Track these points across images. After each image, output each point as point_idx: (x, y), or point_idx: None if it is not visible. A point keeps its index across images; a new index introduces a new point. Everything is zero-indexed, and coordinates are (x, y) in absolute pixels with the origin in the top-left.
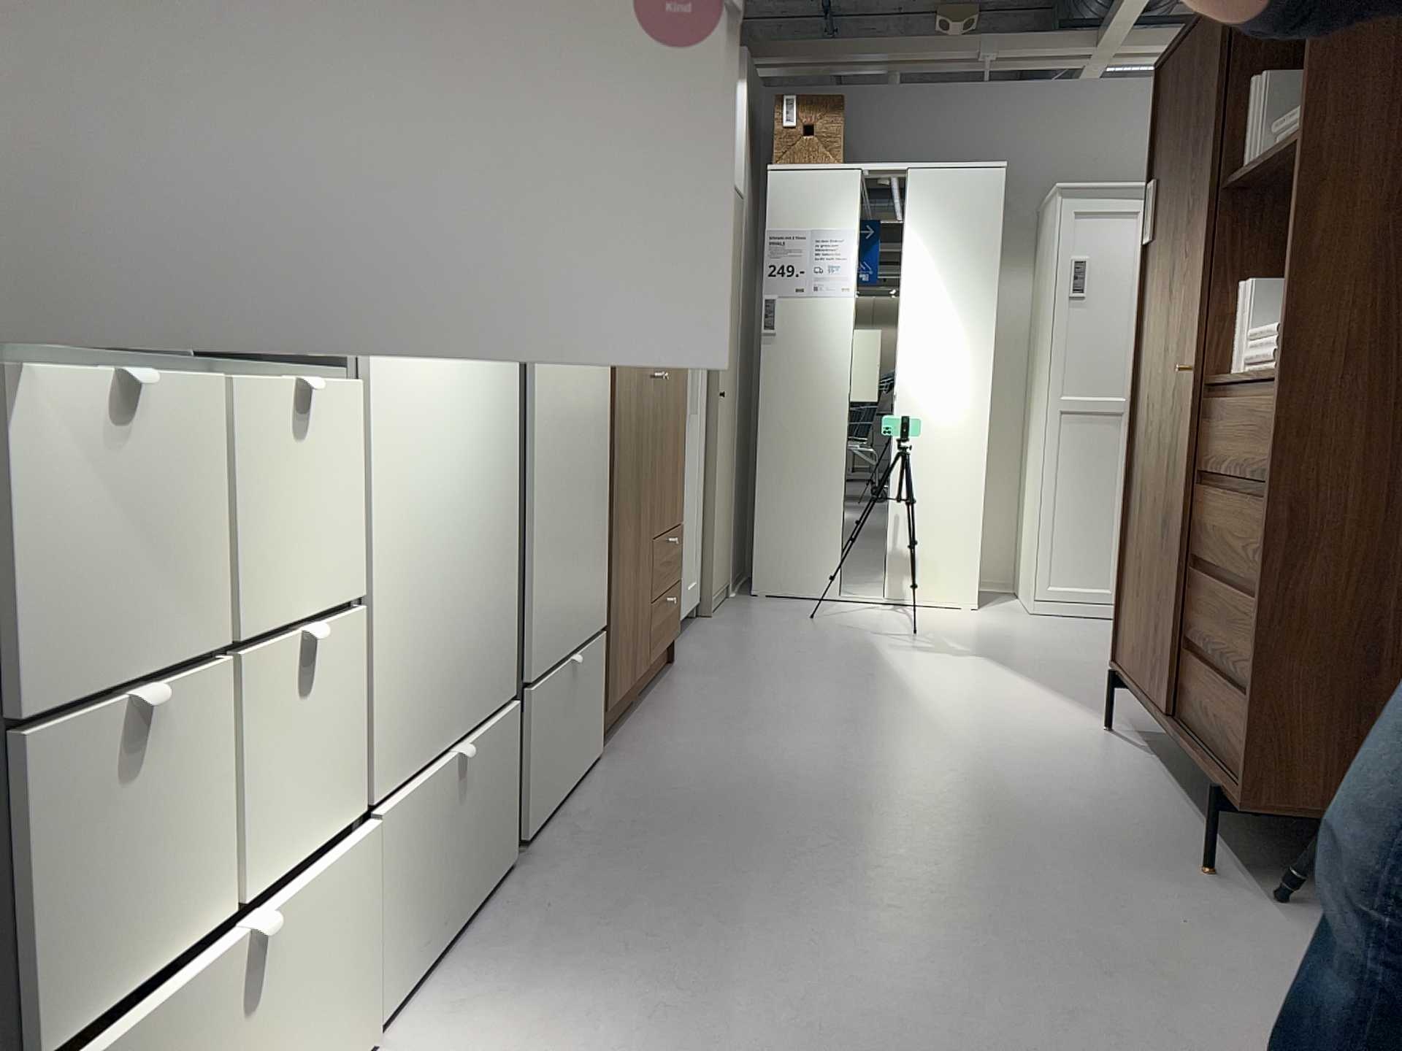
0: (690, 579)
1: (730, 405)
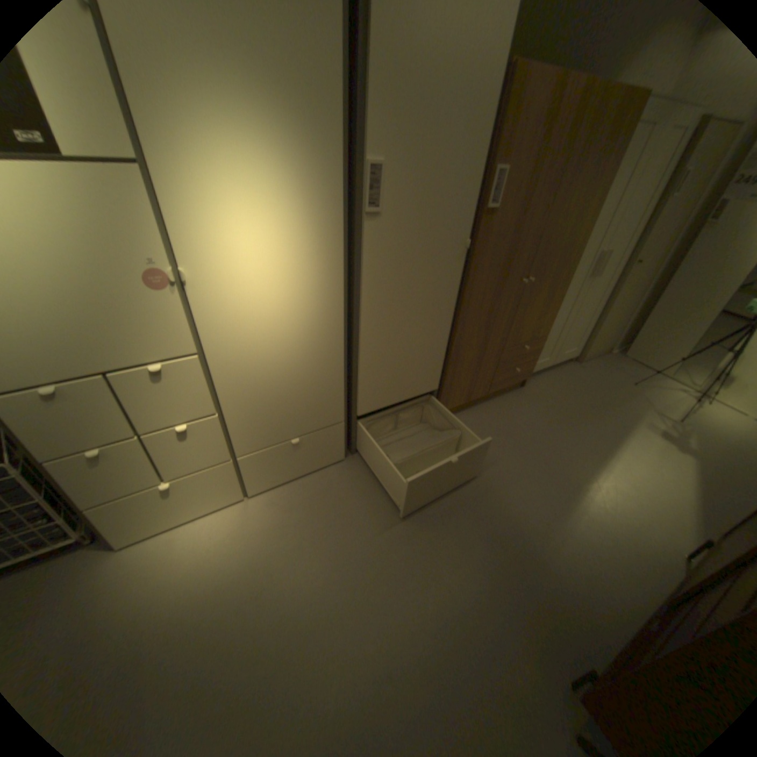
0: (571, 348)
1: (652, 265)
